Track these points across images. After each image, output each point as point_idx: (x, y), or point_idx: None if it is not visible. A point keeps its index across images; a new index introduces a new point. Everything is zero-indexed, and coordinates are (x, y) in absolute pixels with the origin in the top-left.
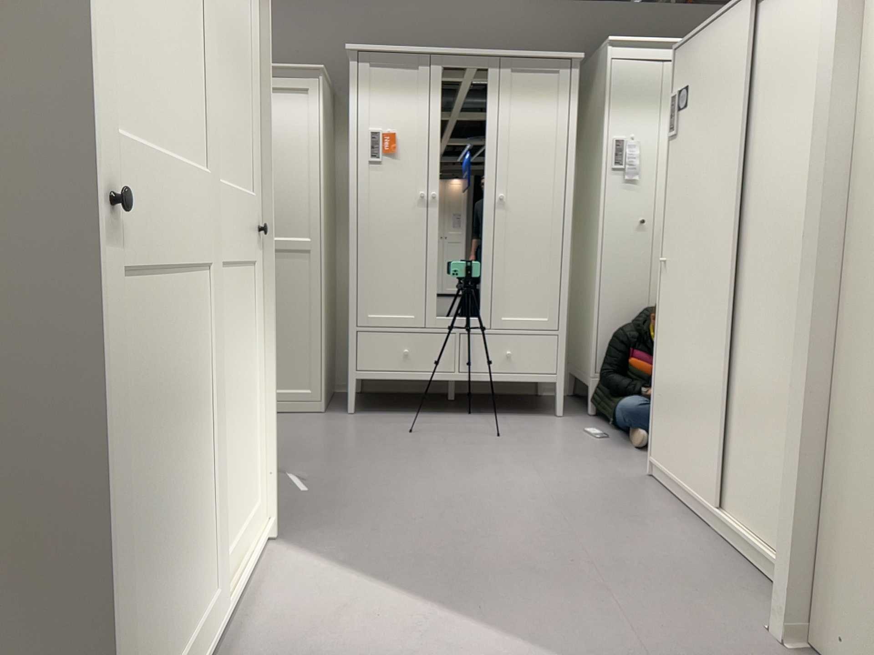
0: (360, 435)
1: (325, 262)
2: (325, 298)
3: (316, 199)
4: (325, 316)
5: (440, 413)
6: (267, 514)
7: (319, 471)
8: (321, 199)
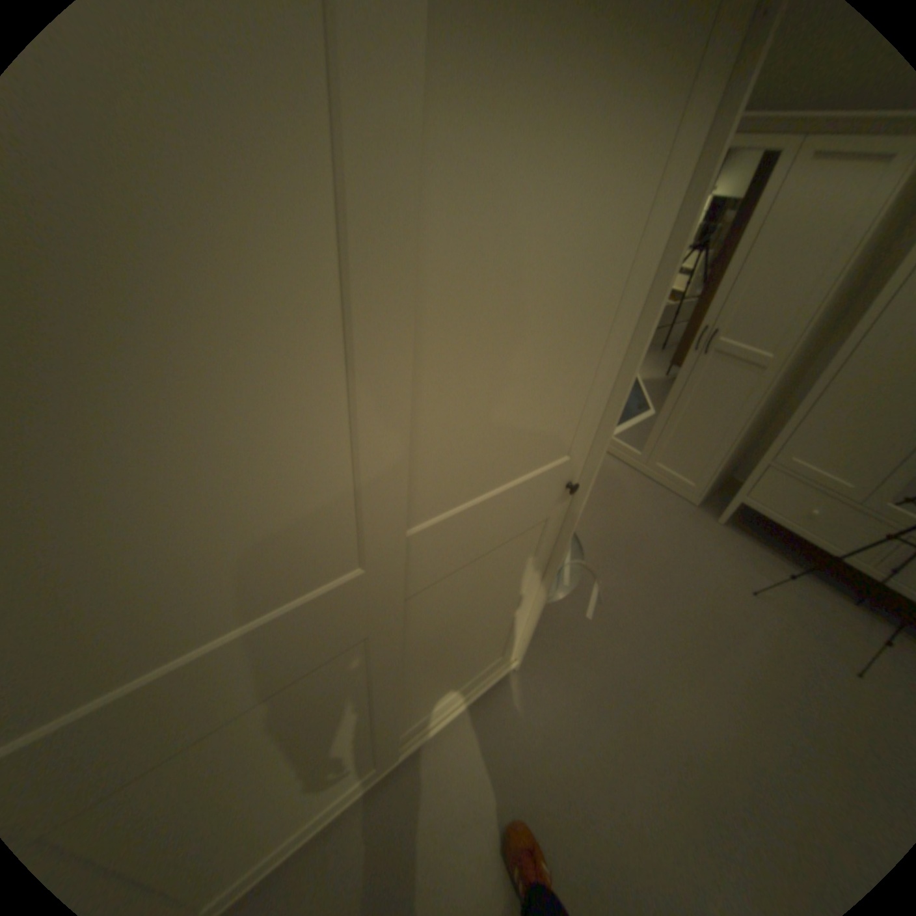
0: (703, 562)
1: (781, 381)
2: (759, 415)
3: (809, 312)
4: (748, 431)
5: (819, 578)
6: (518, 654)
7: (626, 594)
8: (817, 313)
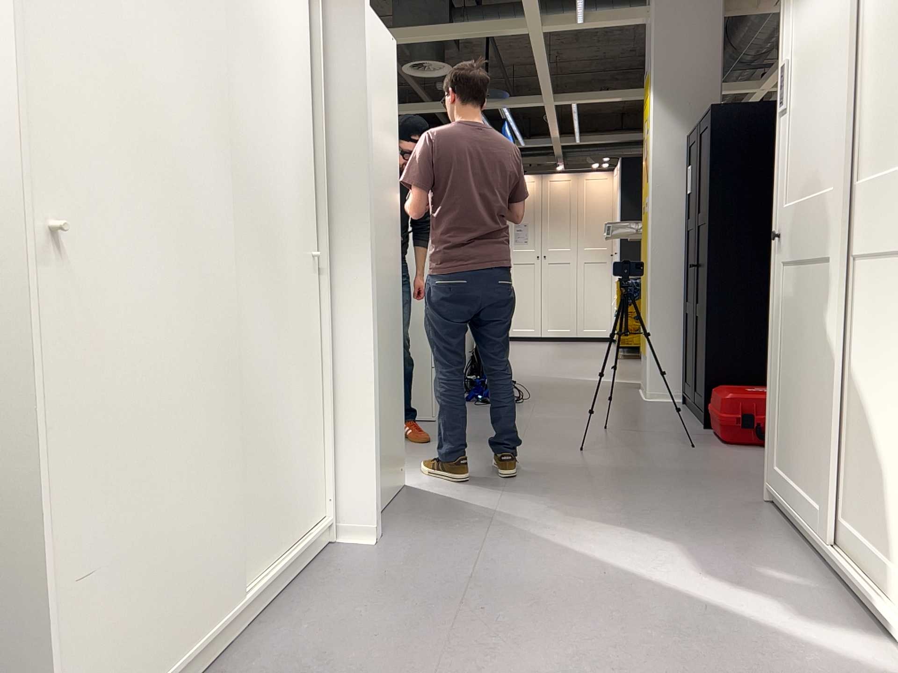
0: None
1: None
2: None
3: None
4: None
5: None
6: None
7: None
8: None
